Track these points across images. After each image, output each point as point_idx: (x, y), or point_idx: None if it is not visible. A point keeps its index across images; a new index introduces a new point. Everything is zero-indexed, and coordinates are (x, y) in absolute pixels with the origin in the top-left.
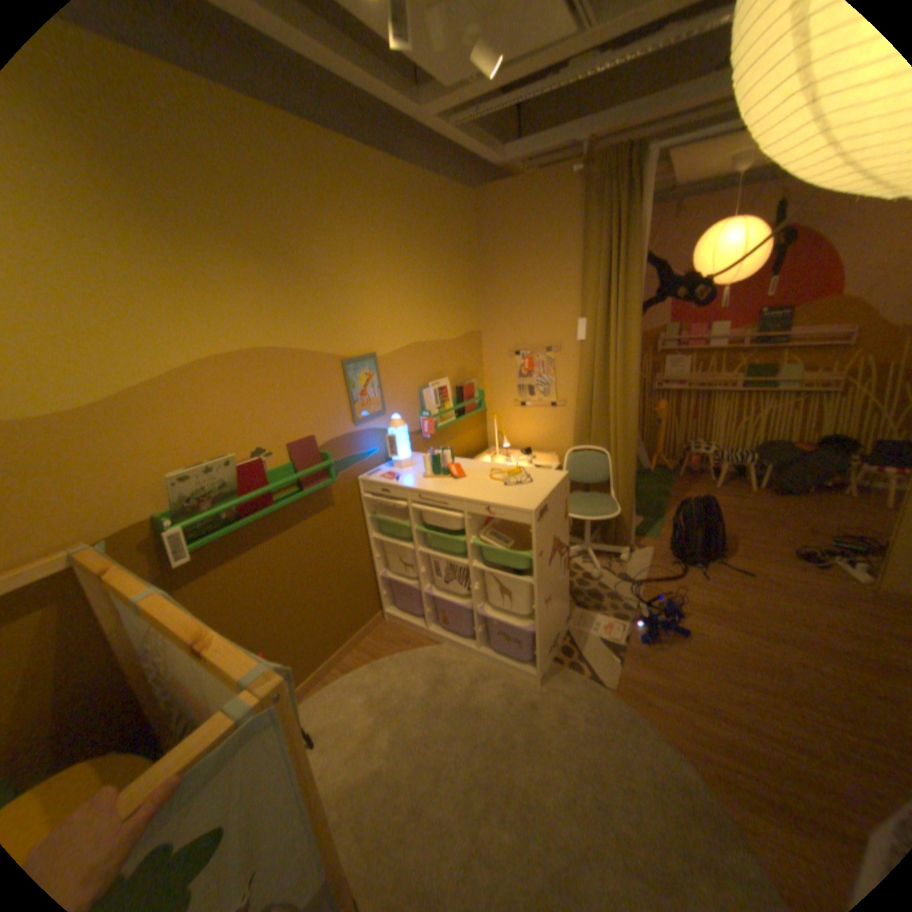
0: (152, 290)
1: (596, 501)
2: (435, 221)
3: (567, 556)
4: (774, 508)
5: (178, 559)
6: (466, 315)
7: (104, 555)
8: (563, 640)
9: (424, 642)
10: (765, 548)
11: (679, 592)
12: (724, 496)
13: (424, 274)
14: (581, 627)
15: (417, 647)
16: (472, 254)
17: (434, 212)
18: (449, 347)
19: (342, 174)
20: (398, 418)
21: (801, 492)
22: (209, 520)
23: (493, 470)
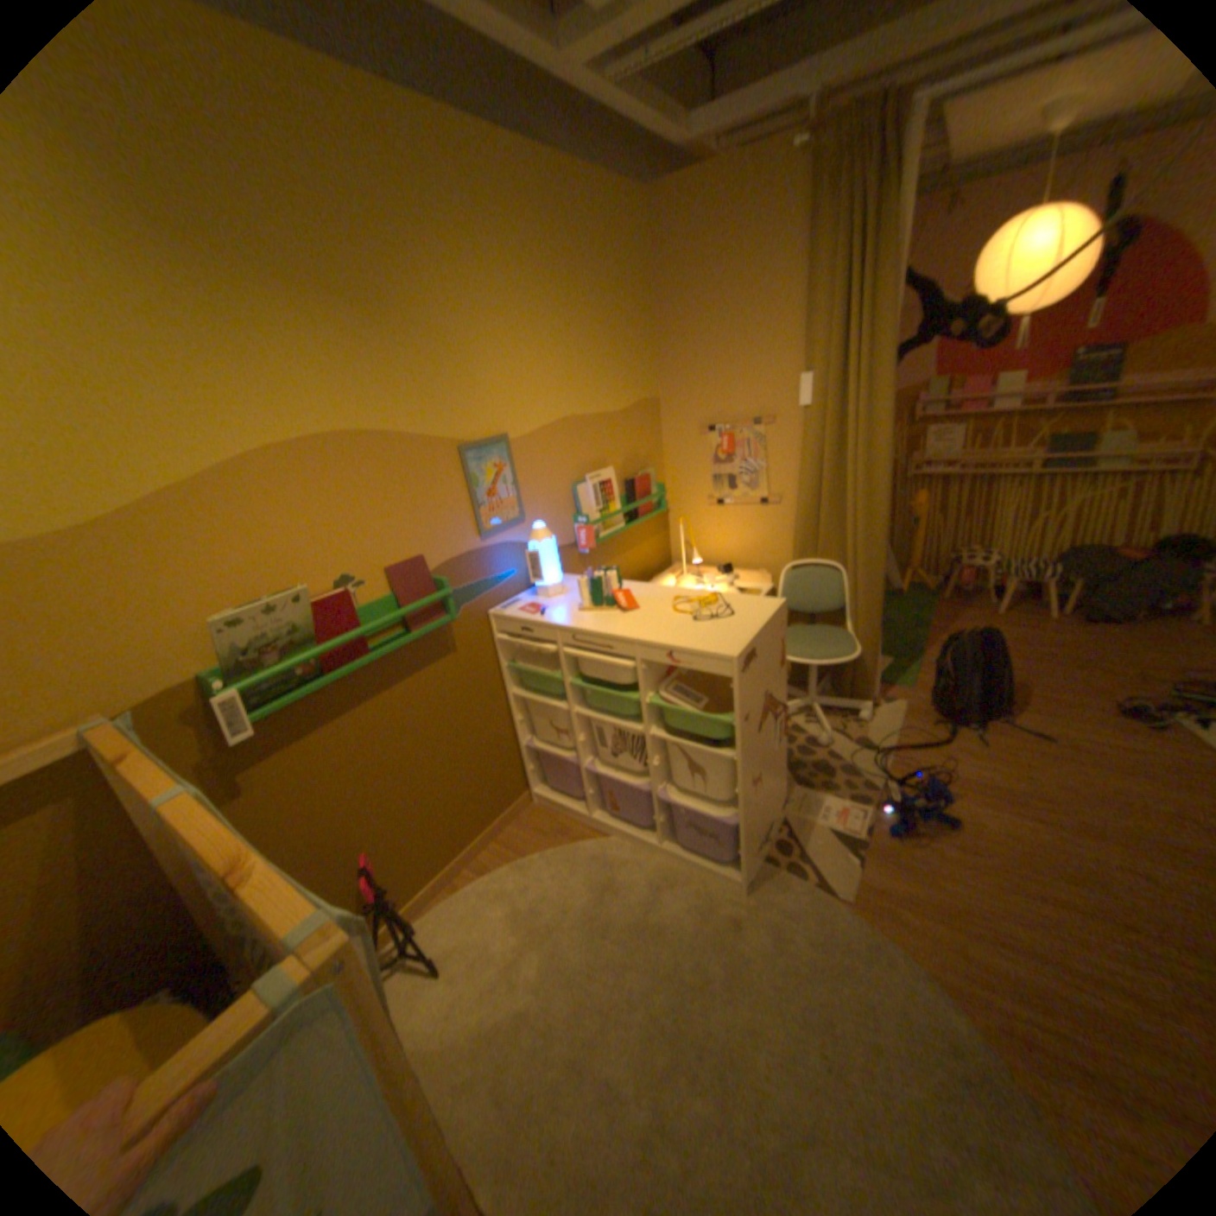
0: (172, 348)
1: (825, 637)
2: (589, 235)
3: (785, 717)
4: (1084, 642)
5: (236, 733)
6: (637, 374)
7: (131, 731)
8: (779, 832)
9: (586, 834)
10: (1070, 700)
11: (944, 764)
12: (1010, 626)
13: (574, 315)
14: (804, 813)
15: (577, 841)
16: (645, 284)
17: (588, 221)
18: (613, 423)
19: (446, 164)
20: (542, 526)
21: (1124, 618)
22: (278, 677)
23: (678, 598)
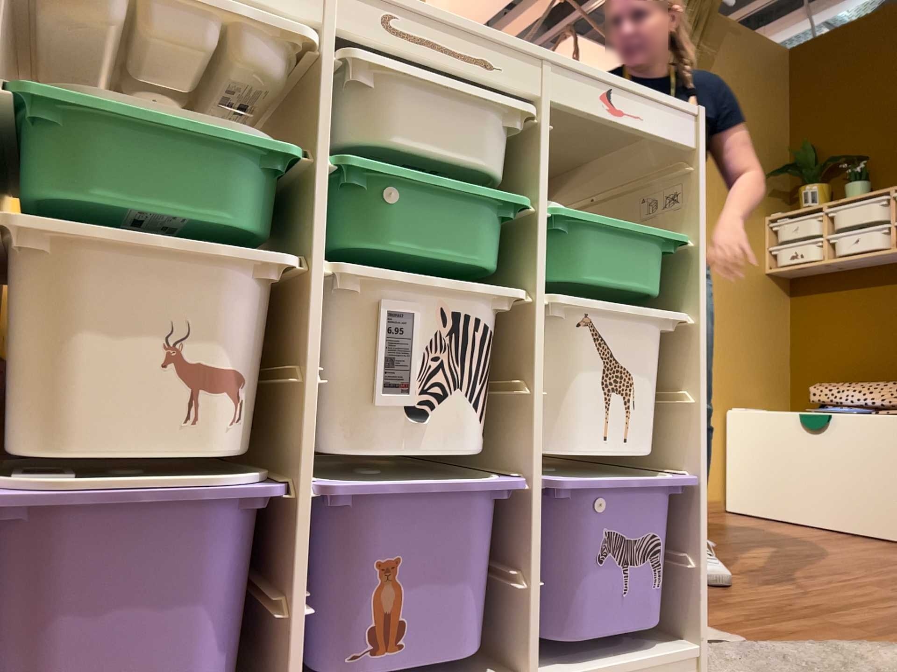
0: None
1: None
2: None
3: None
4: None
5: None
6: None
7: None
8: None
9: None
10: None
11: None
12: None
13: None
14: None
15: None
16: None
17: None
18: None
19: None
20: None
21: None
22: None
23: None
